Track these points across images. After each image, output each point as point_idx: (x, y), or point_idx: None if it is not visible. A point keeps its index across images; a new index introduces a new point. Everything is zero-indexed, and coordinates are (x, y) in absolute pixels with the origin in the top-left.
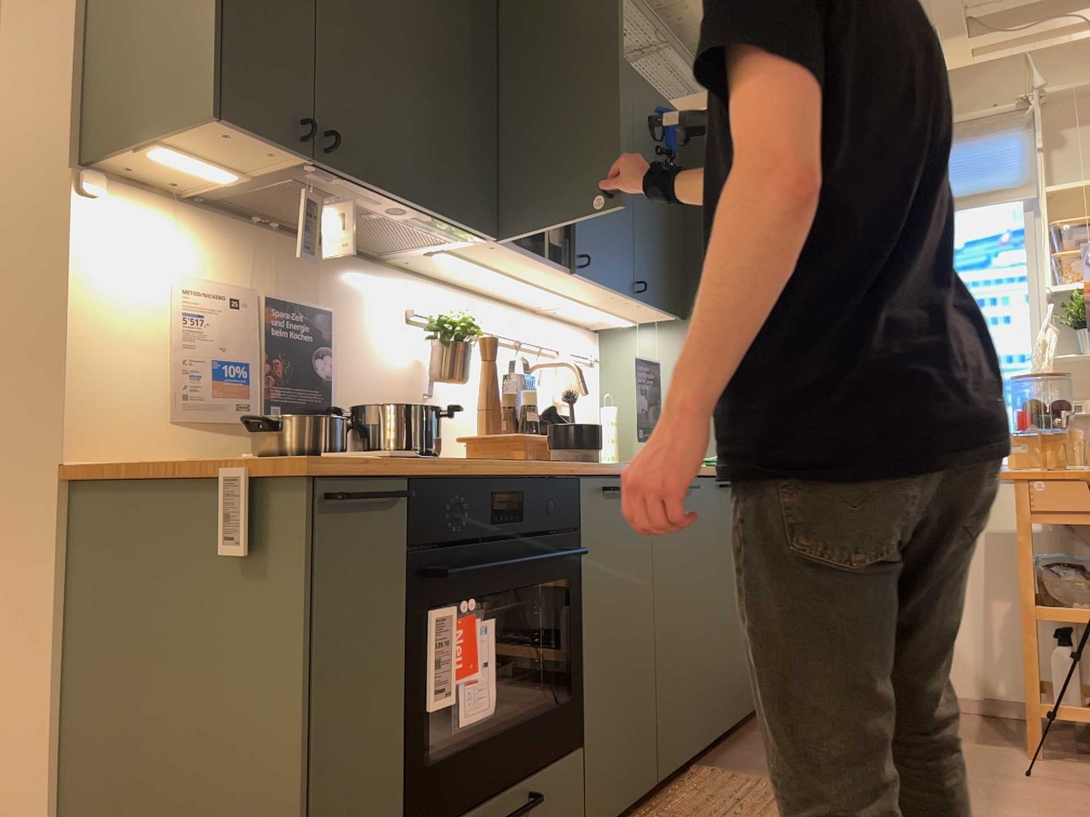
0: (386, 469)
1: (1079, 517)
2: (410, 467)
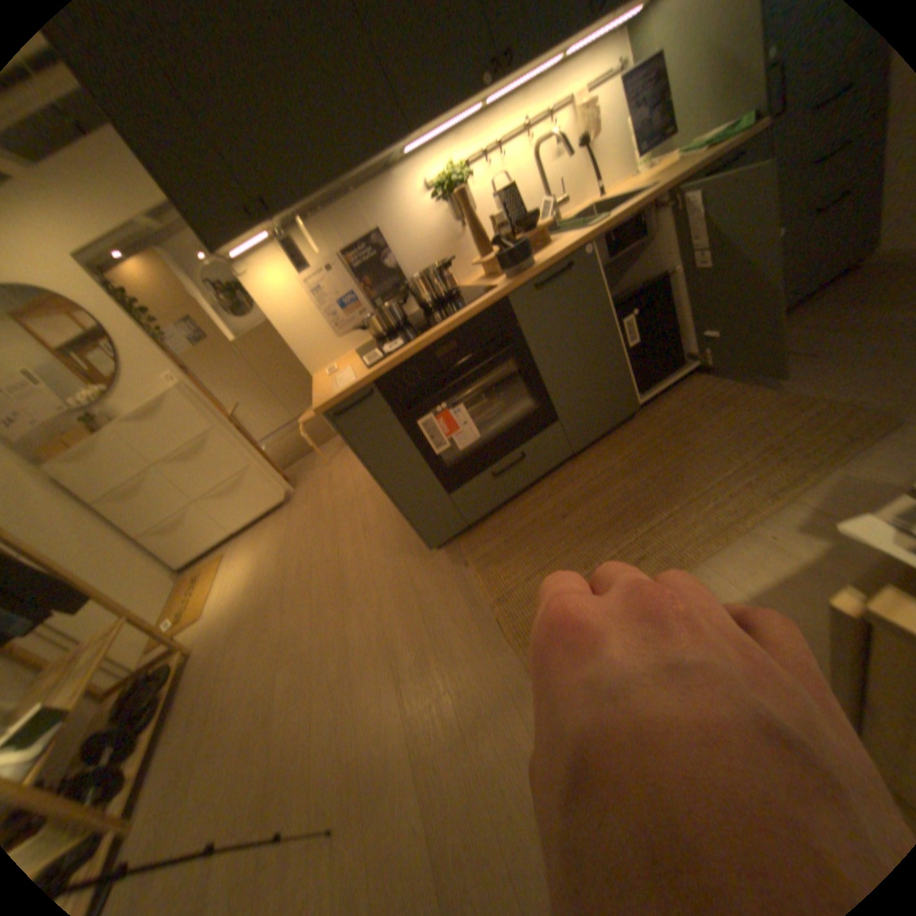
0: (355, 386)
1: None
2: (367, 377)
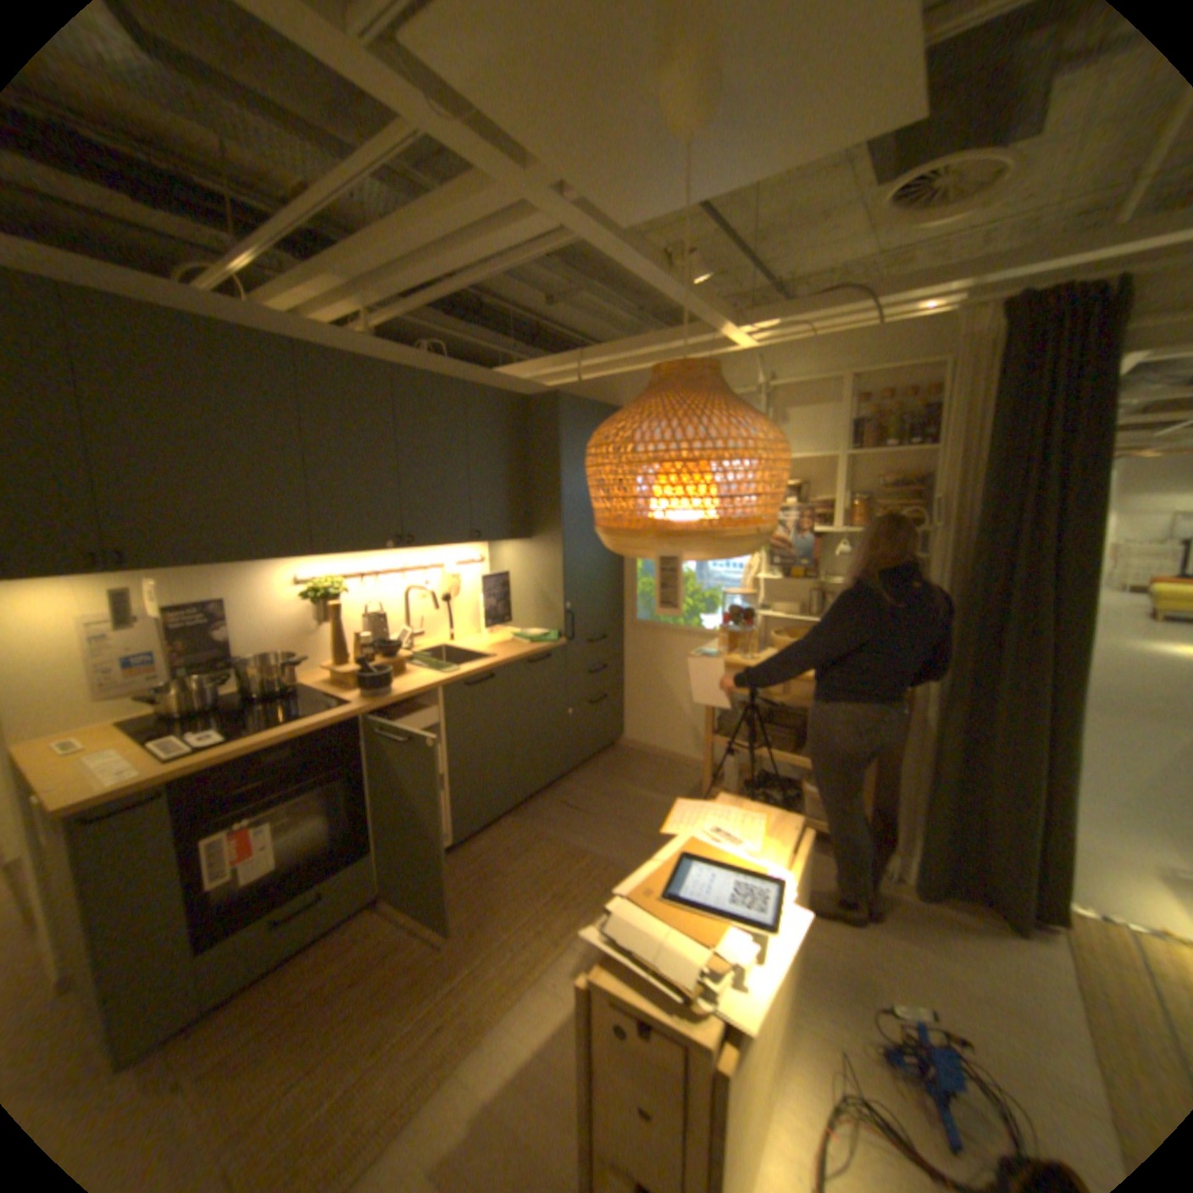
0: (140, 789)
1: (738, 691)
2: (163, 780)
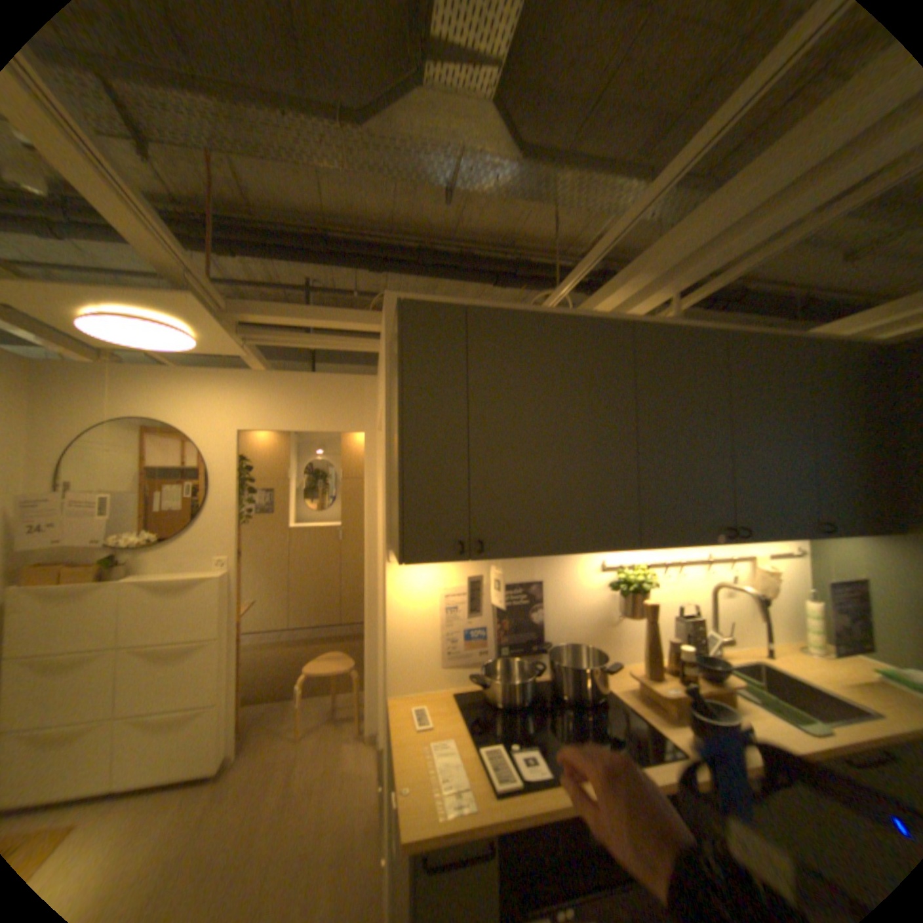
0: (476, 835)
1: None
2: (498, 829)
